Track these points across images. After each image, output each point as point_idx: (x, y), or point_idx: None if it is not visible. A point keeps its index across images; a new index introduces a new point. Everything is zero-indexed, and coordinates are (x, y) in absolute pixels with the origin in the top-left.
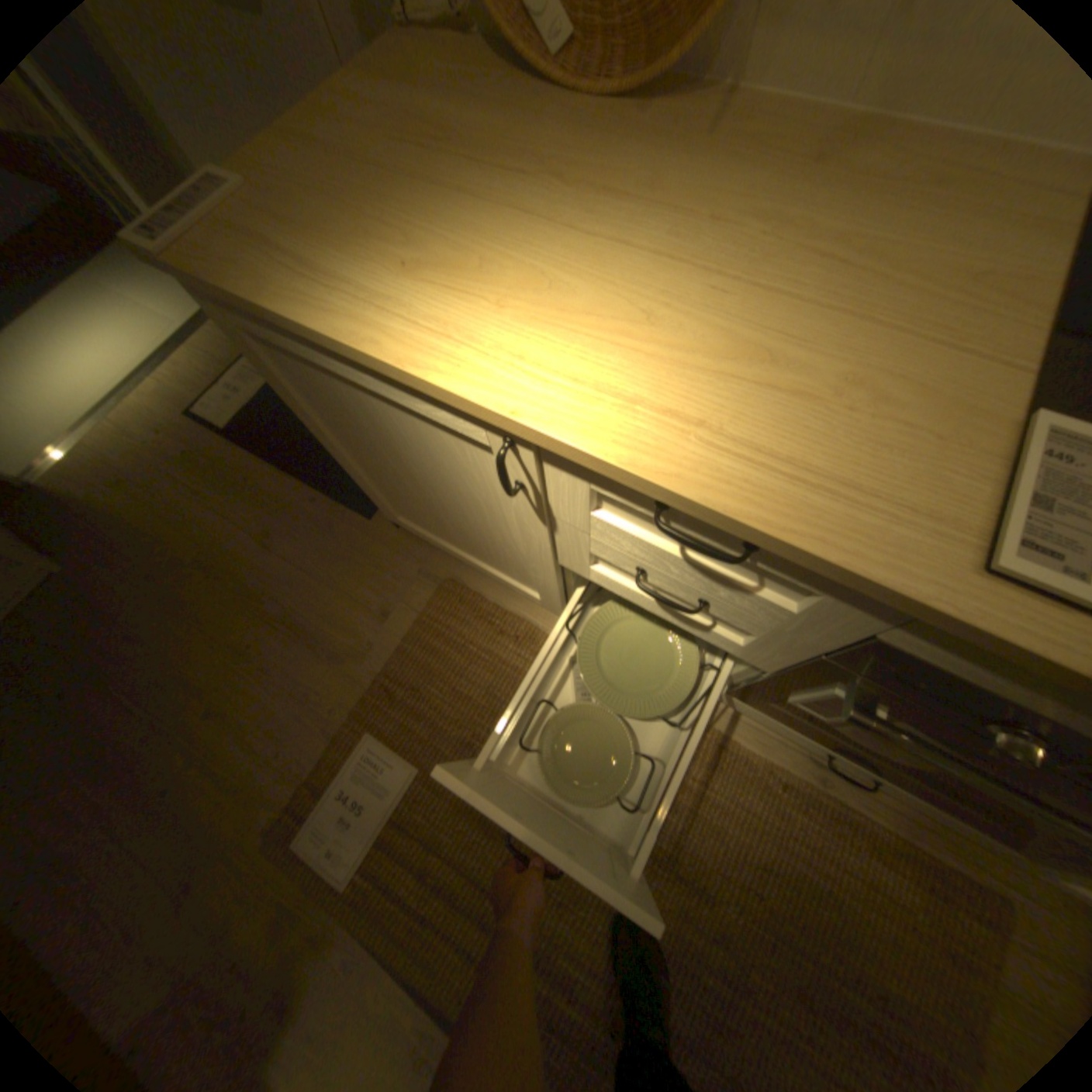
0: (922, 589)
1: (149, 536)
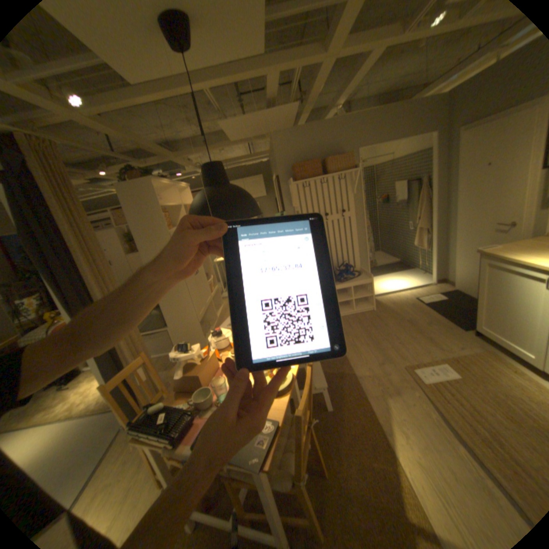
0: None
1: (399, 313)
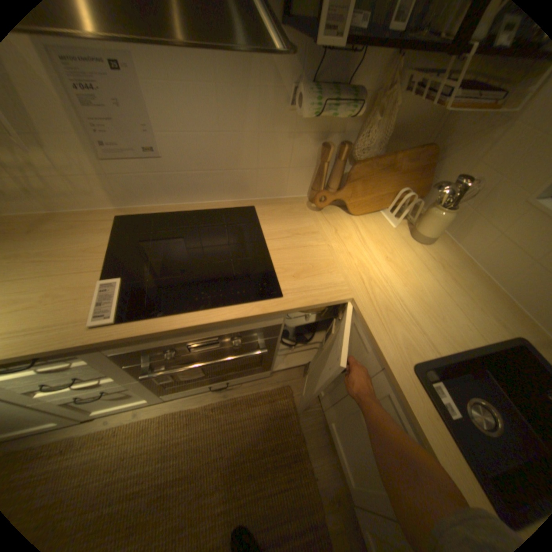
0: (68, 345)
1: None
